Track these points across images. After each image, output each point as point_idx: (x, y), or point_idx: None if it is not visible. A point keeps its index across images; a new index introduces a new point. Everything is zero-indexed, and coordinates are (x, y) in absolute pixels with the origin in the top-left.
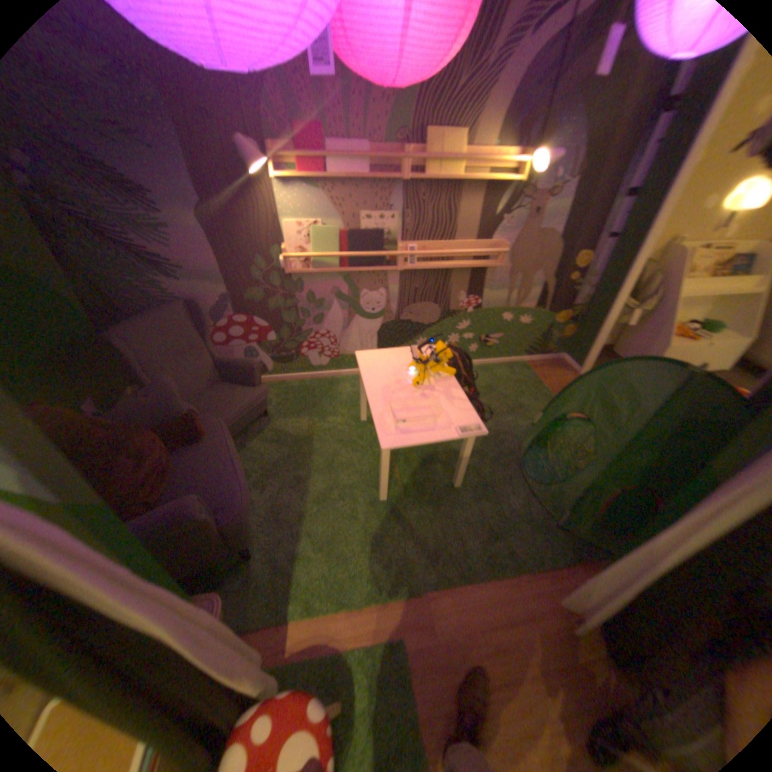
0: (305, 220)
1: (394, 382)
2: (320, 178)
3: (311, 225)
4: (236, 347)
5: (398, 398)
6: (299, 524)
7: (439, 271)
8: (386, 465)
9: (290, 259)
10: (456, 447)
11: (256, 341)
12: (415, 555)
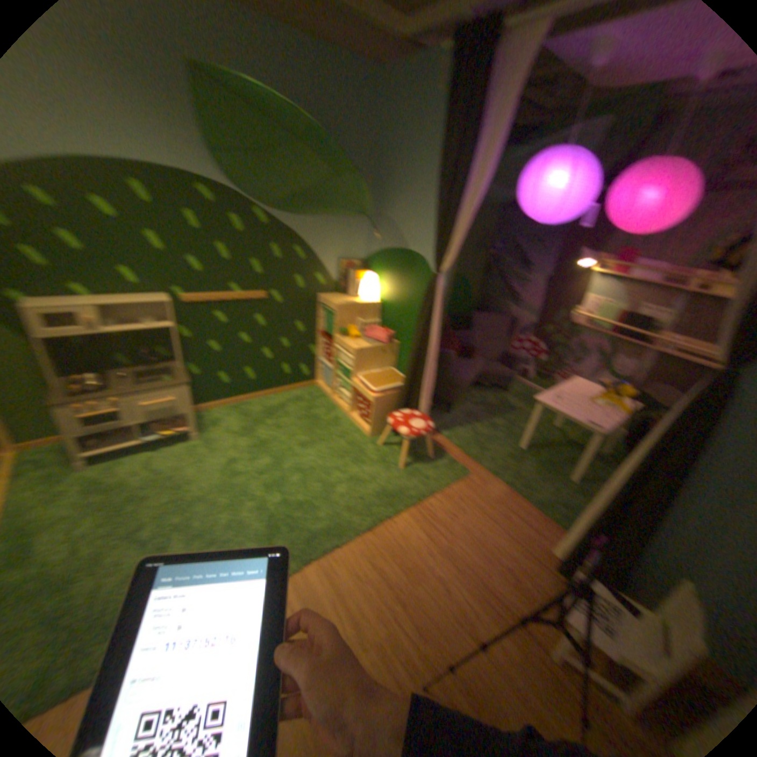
0: (603, 299)
1: (581, 395)
2: (626, 279)
3: (605, 302)
4: (521, 355)
5: (572, 398)
6: (476, 423)
7: (698, 368)
8: (535, 421)
9: (580, 317)
10: (603, 477)
11: (533, 357)
12: (510, 466)
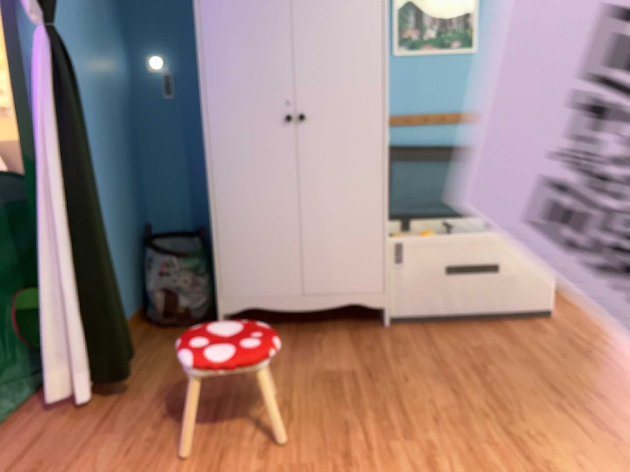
0: None
1: None
2: None
3: None
4: None
5: None
6: None
7: None
8: None
9: None
10: None
11: None
12: None
